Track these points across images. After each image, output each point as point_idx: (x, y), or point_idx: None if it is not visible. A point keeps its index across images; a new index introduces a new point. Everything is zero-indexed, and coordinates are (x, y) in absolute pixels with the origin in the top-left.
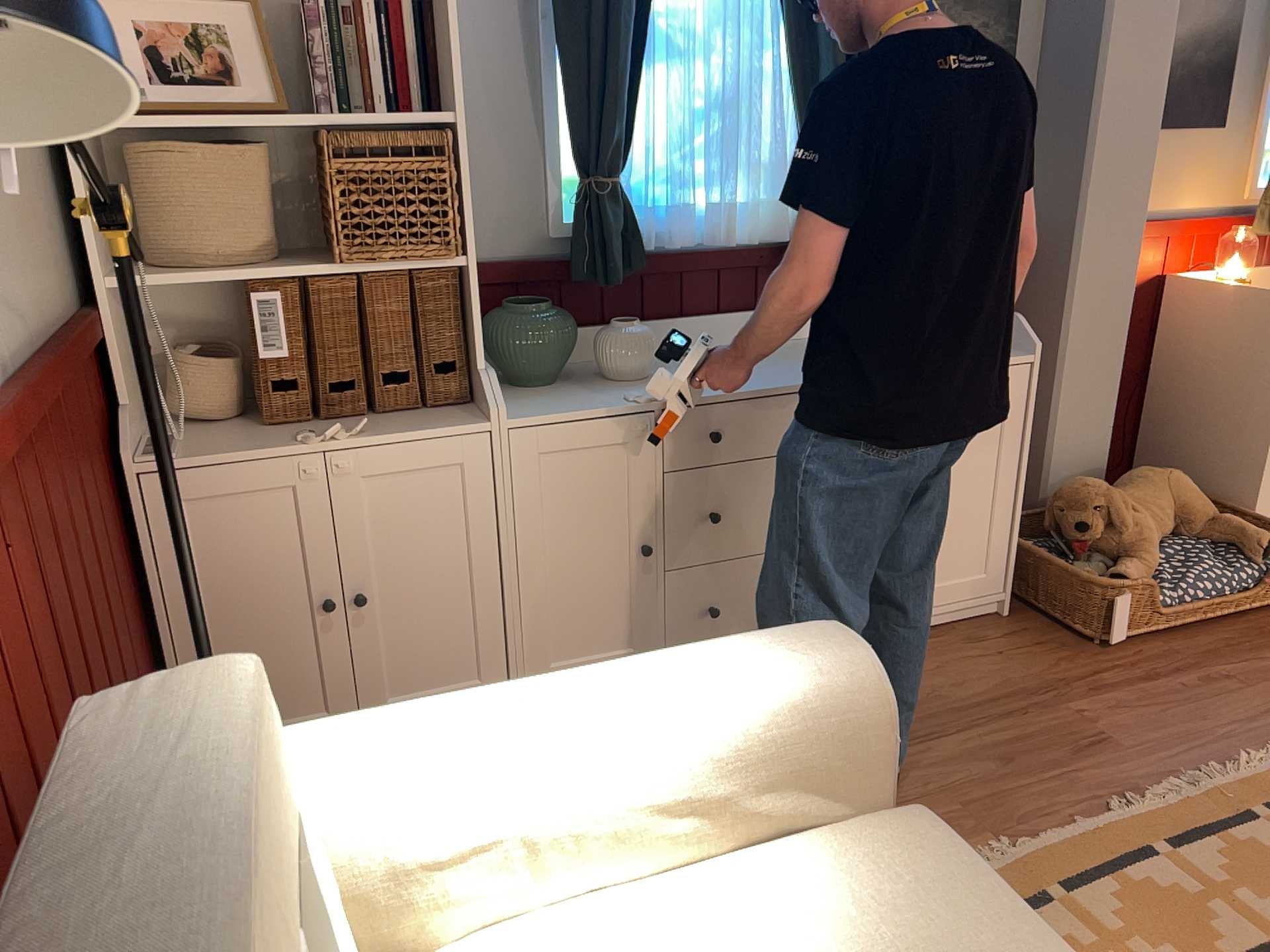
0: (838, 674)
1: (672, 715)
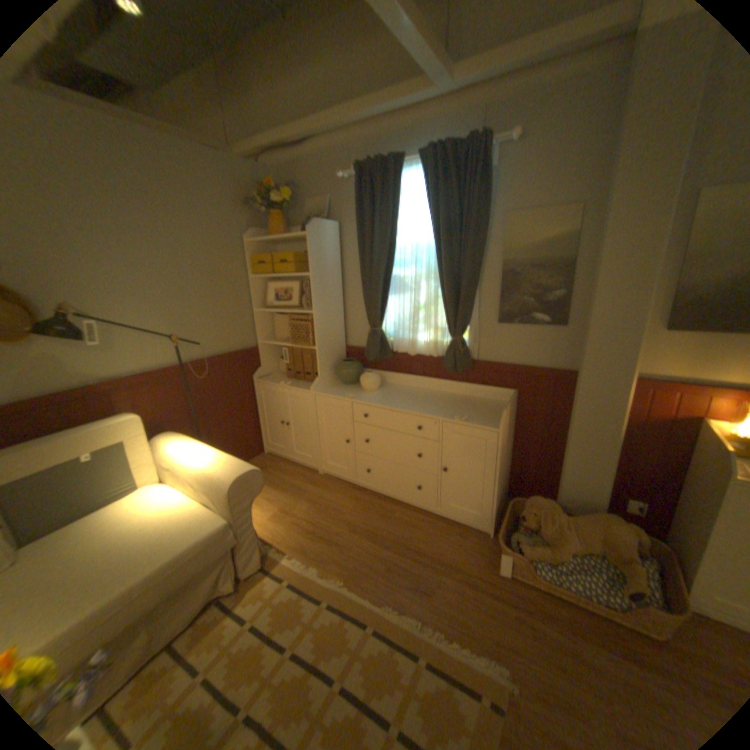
0: (226, 477)
1: (199, 465)
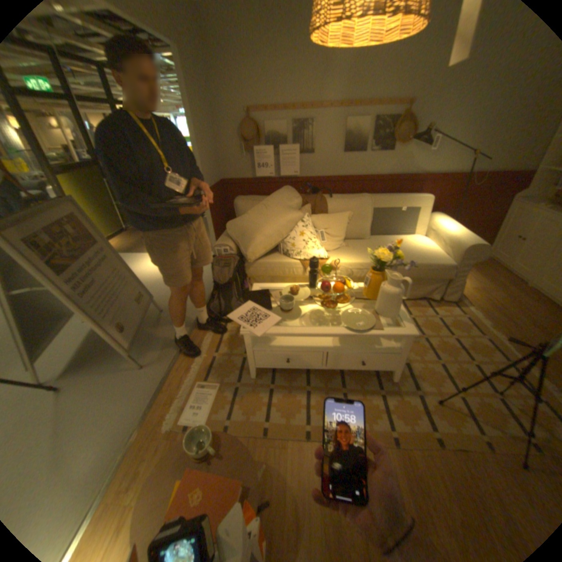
0: (468, 242)
1: (454, 232)
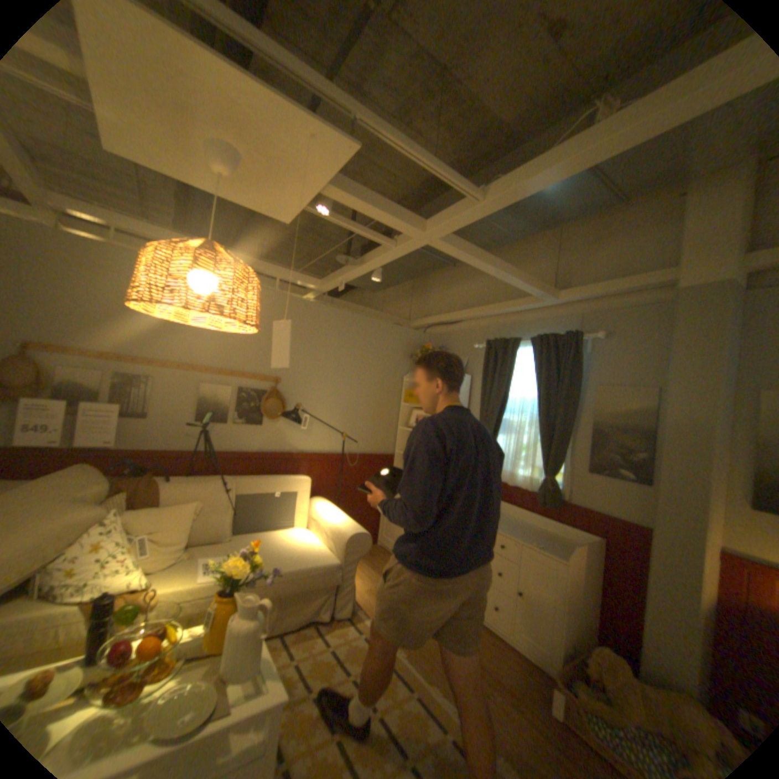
0: (348, 532)
1: (335, 521)
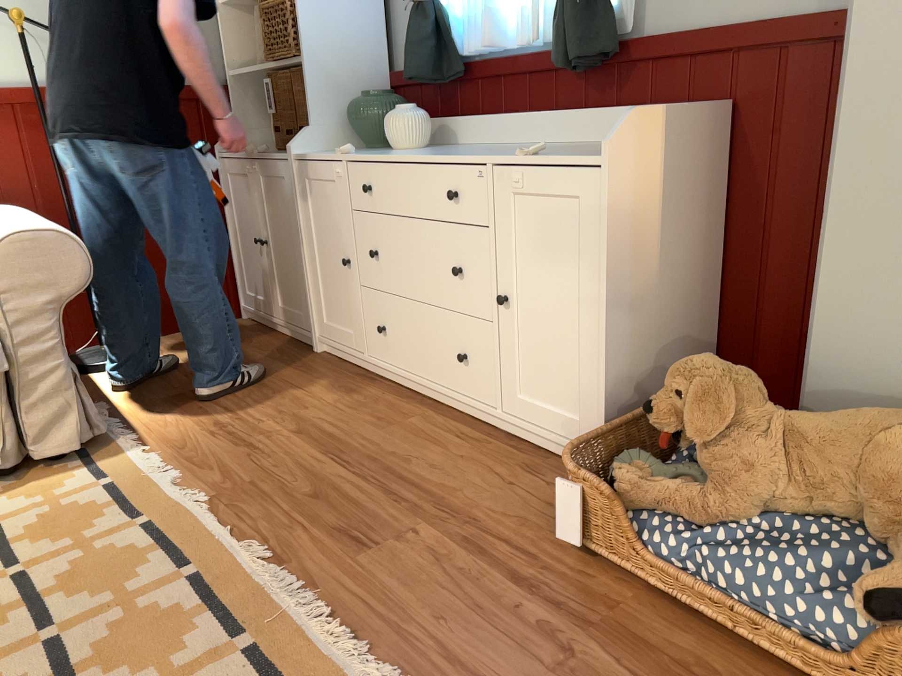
0: (1, 236)
1: None
